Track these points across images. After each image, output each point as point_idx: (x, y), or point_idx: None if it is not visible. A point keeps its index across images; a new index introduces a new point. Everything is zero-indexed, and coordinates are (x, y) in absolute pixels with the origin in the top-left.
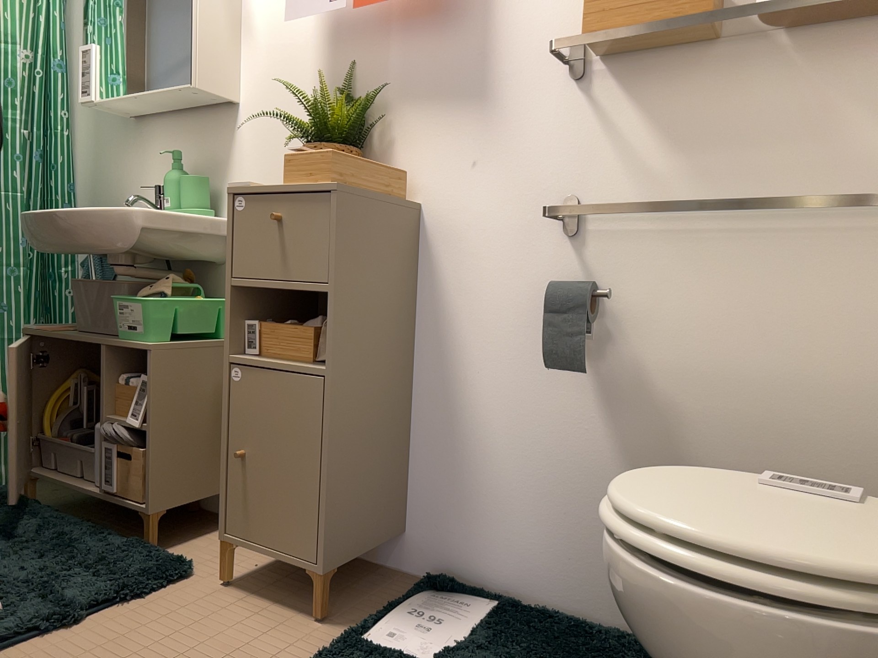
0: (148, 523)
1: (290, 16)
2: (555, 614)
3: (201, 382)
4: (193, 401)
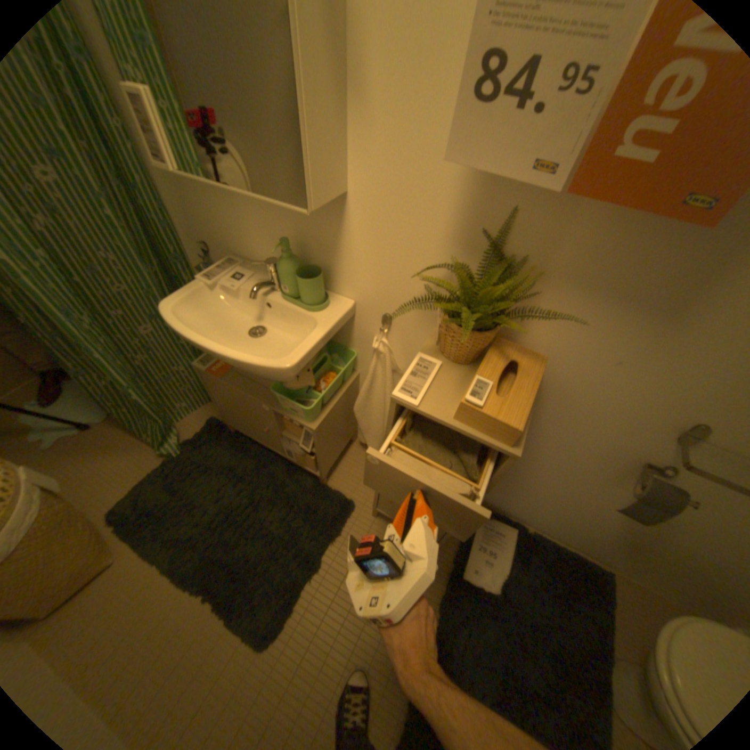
0: (324, 480)
1: (456, 152)
2: (548, 542)
3: (341, 416)
4: (338, 427)
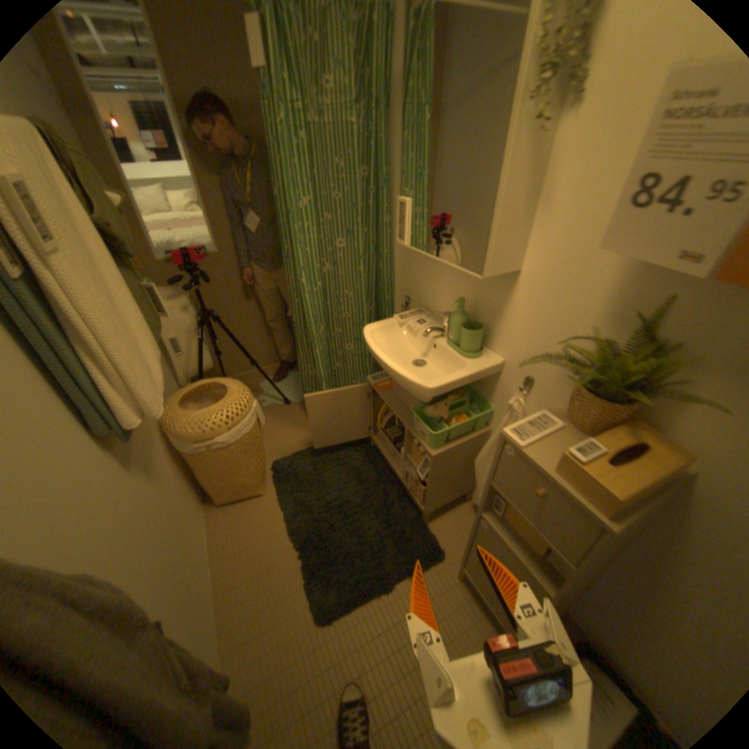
0: (426, 518)
1: (609, 242)
2: None
3: (461, 460)
4: (455, 469)
